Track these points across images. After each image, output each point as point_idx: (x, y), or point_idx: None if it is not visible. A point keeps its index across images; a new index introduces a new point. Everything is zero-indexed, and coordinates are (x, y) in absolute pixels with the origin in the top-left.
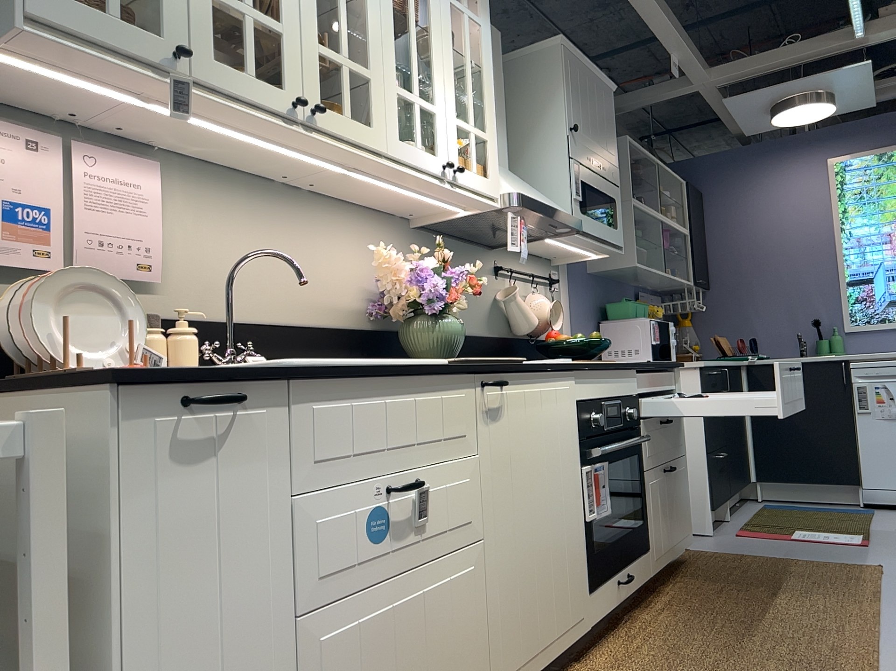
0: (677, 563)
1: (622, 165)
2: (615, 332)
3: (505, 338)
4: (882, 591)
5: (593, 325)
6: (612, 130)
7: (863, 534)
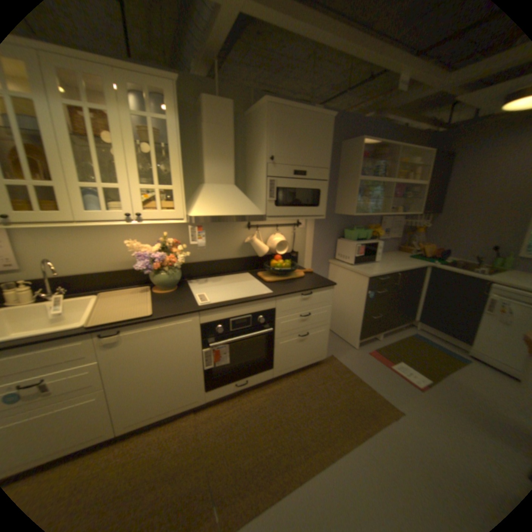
0: (314, 365)
1: (359, 154)
2: (343, 245)
3: (251, 257)
4: (373, 437)
5: (332, 240)
6: (324, 145)
7: (434, 383)
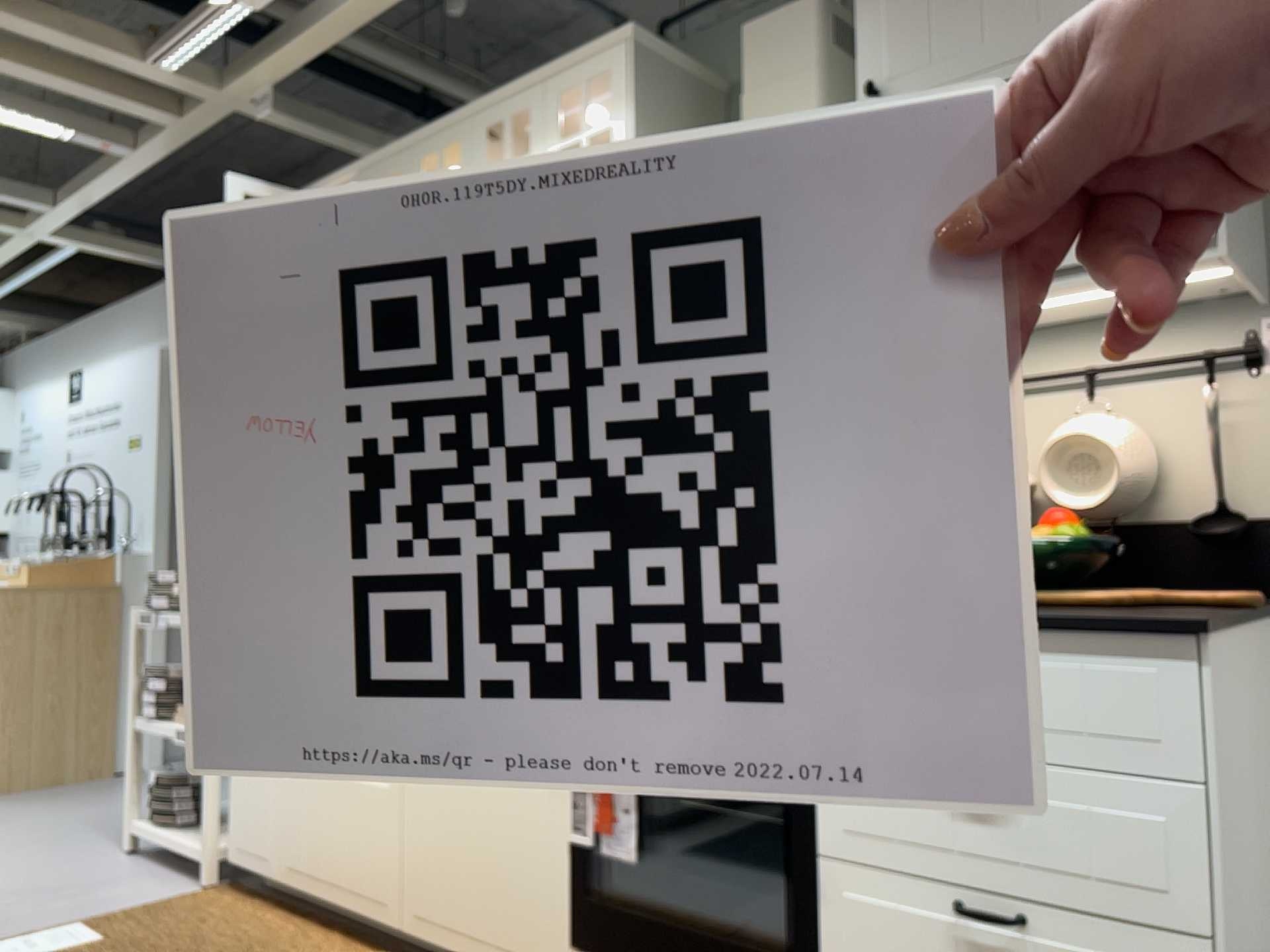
0: None
1: None
2: None
3: None
4: None
5: None
6: None
7: None
